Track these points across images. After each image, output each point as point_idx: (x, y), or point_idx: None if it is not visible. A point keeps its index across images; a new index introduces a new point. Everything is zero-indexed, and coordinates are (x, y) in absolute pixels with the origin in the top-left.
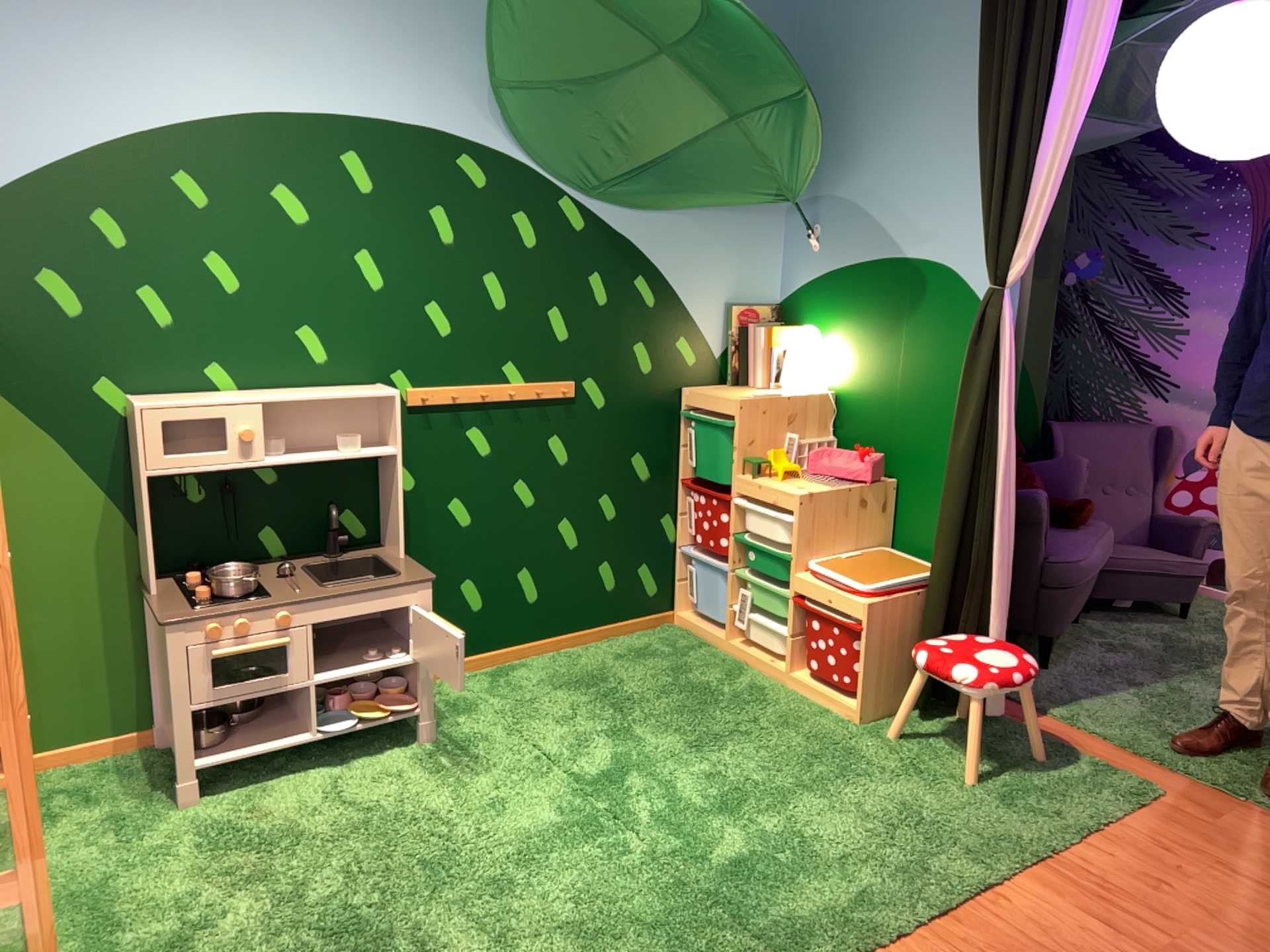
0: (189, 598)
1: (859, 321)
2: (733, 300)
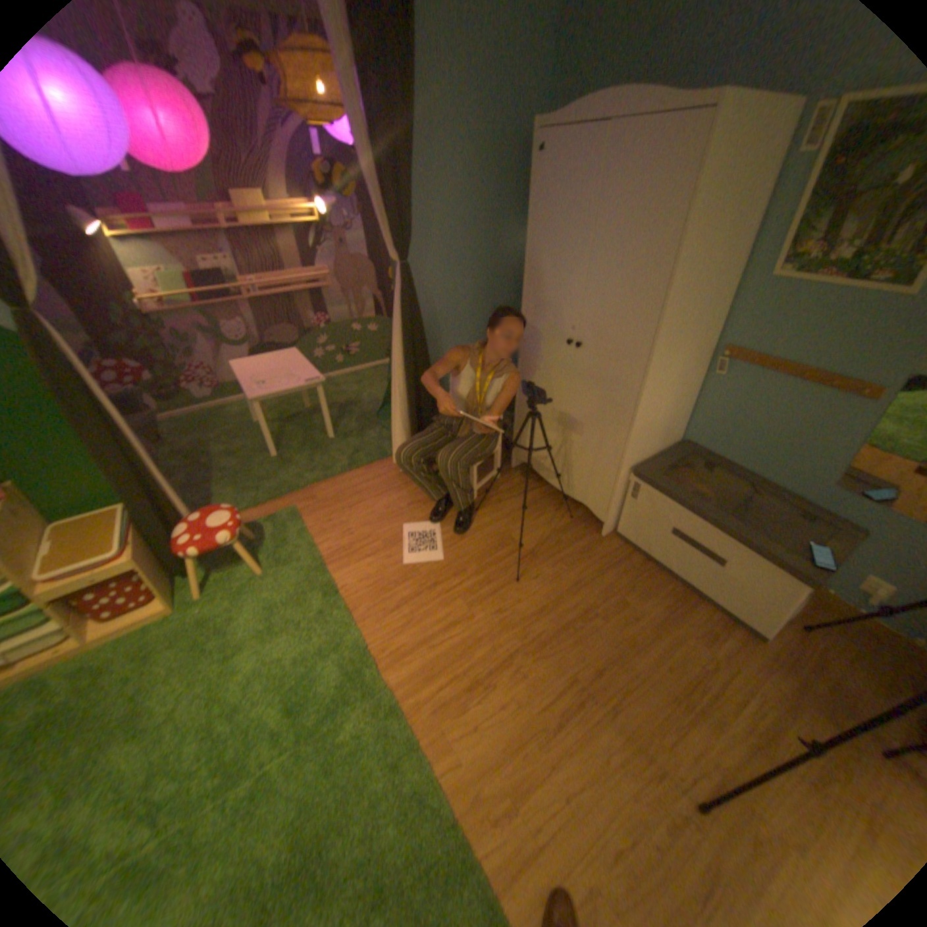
0: None
1: None
2: None
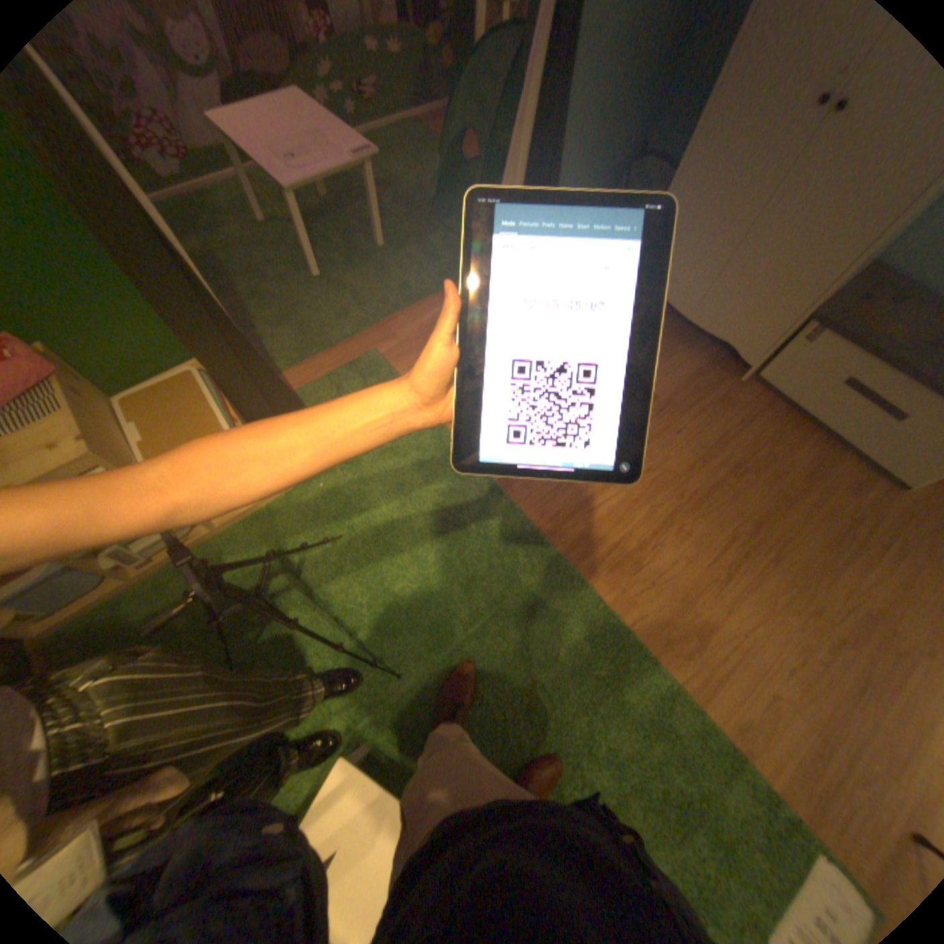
0: None
1: None
2: None
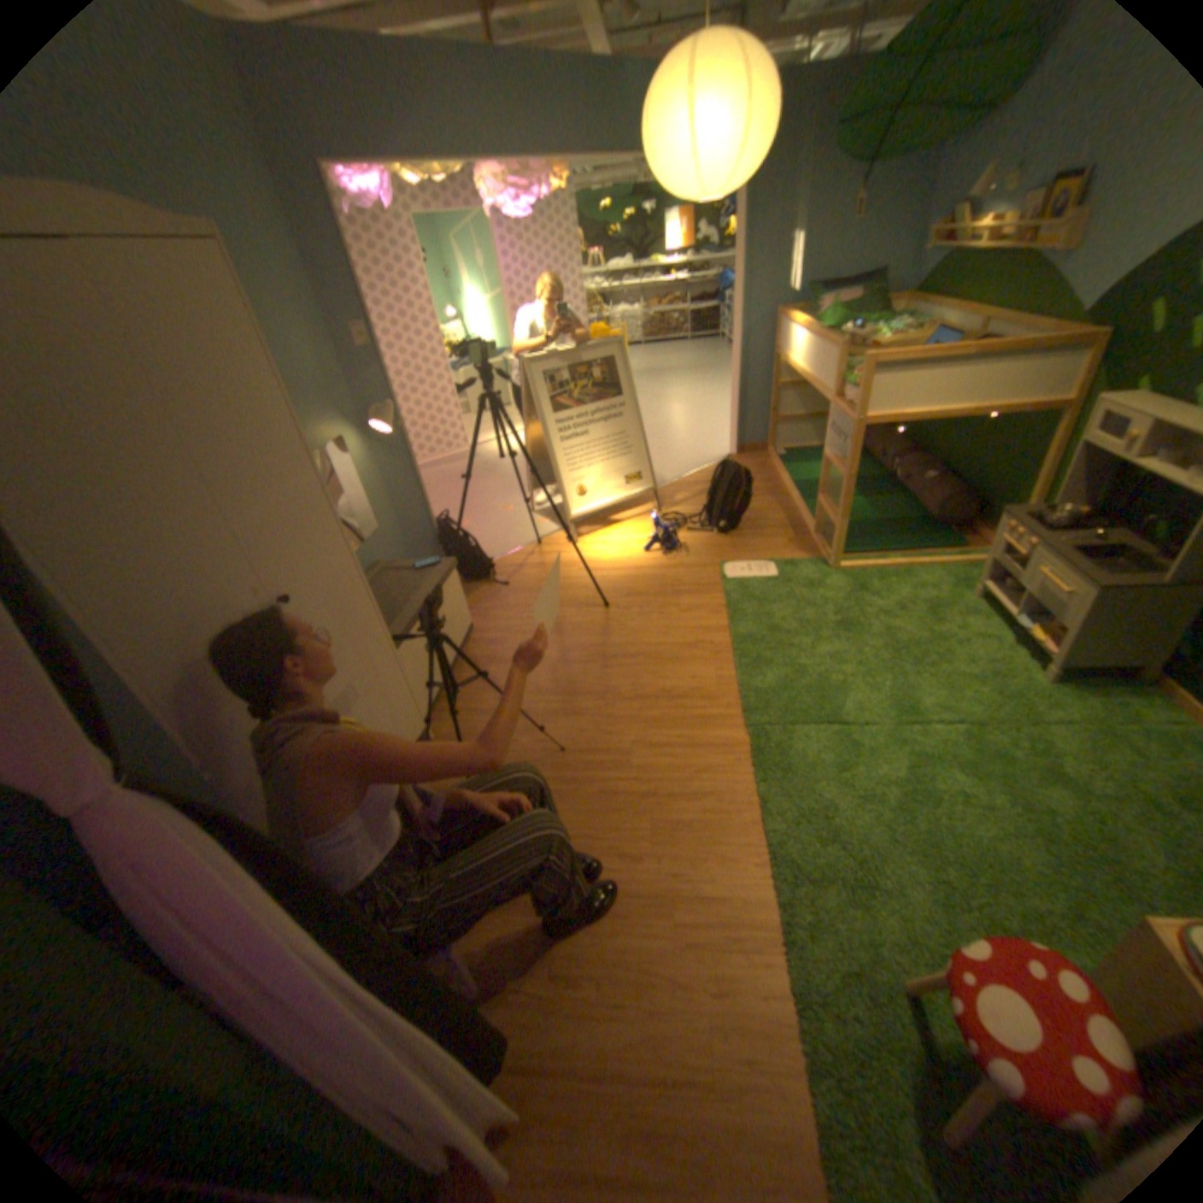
0: (1050, 515)
1: None
2: None
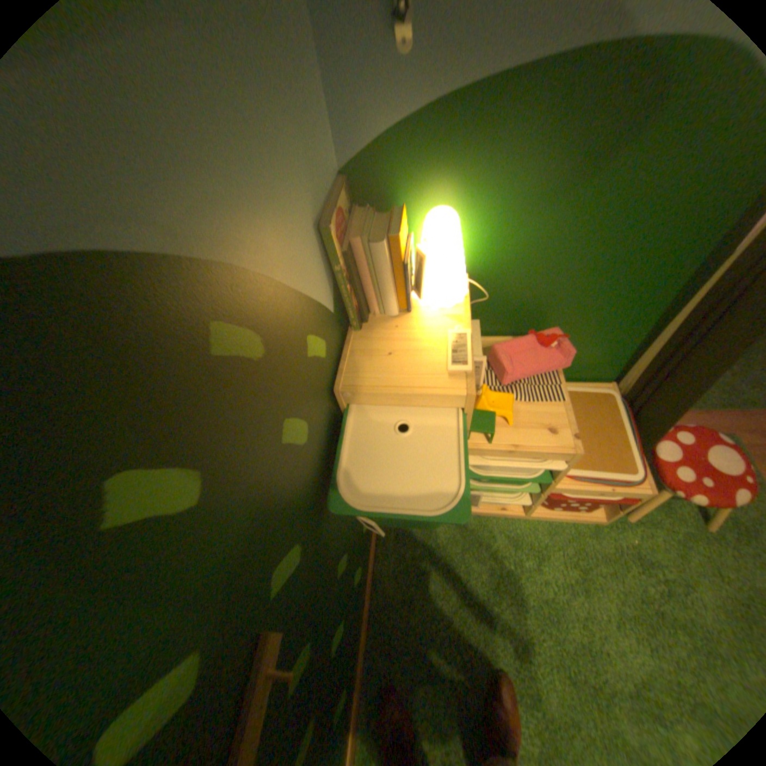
0: None
1: (507, 177)
2: (318, 212)
